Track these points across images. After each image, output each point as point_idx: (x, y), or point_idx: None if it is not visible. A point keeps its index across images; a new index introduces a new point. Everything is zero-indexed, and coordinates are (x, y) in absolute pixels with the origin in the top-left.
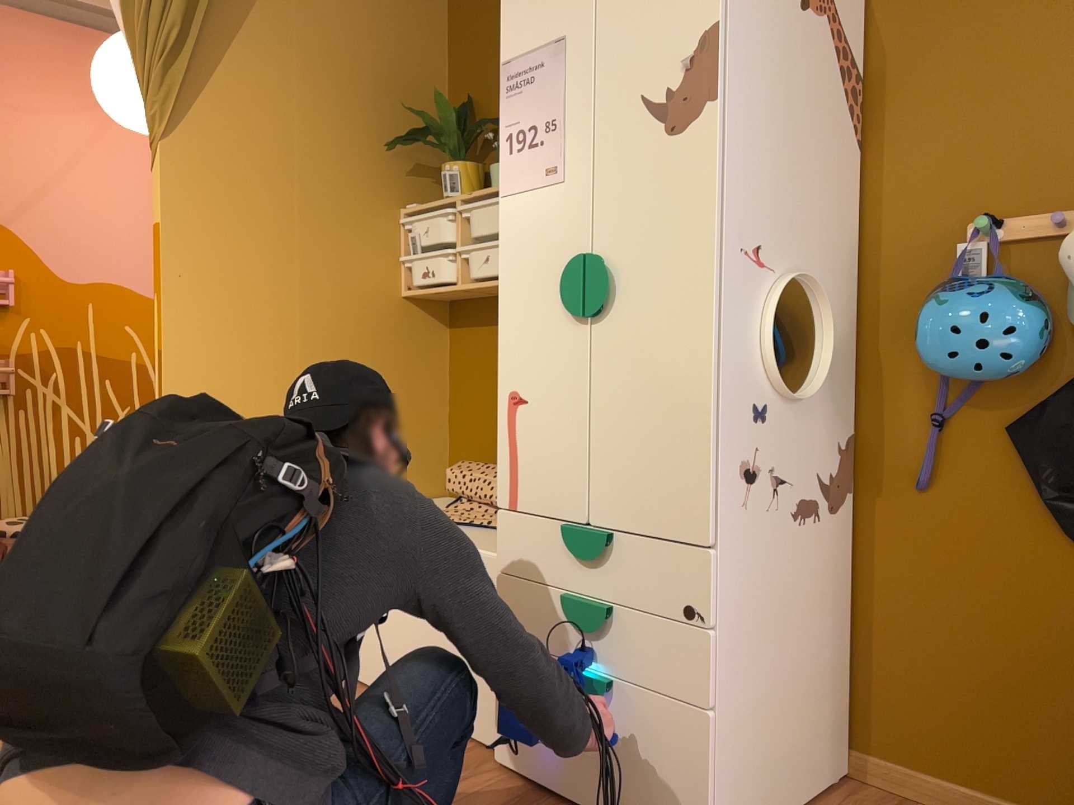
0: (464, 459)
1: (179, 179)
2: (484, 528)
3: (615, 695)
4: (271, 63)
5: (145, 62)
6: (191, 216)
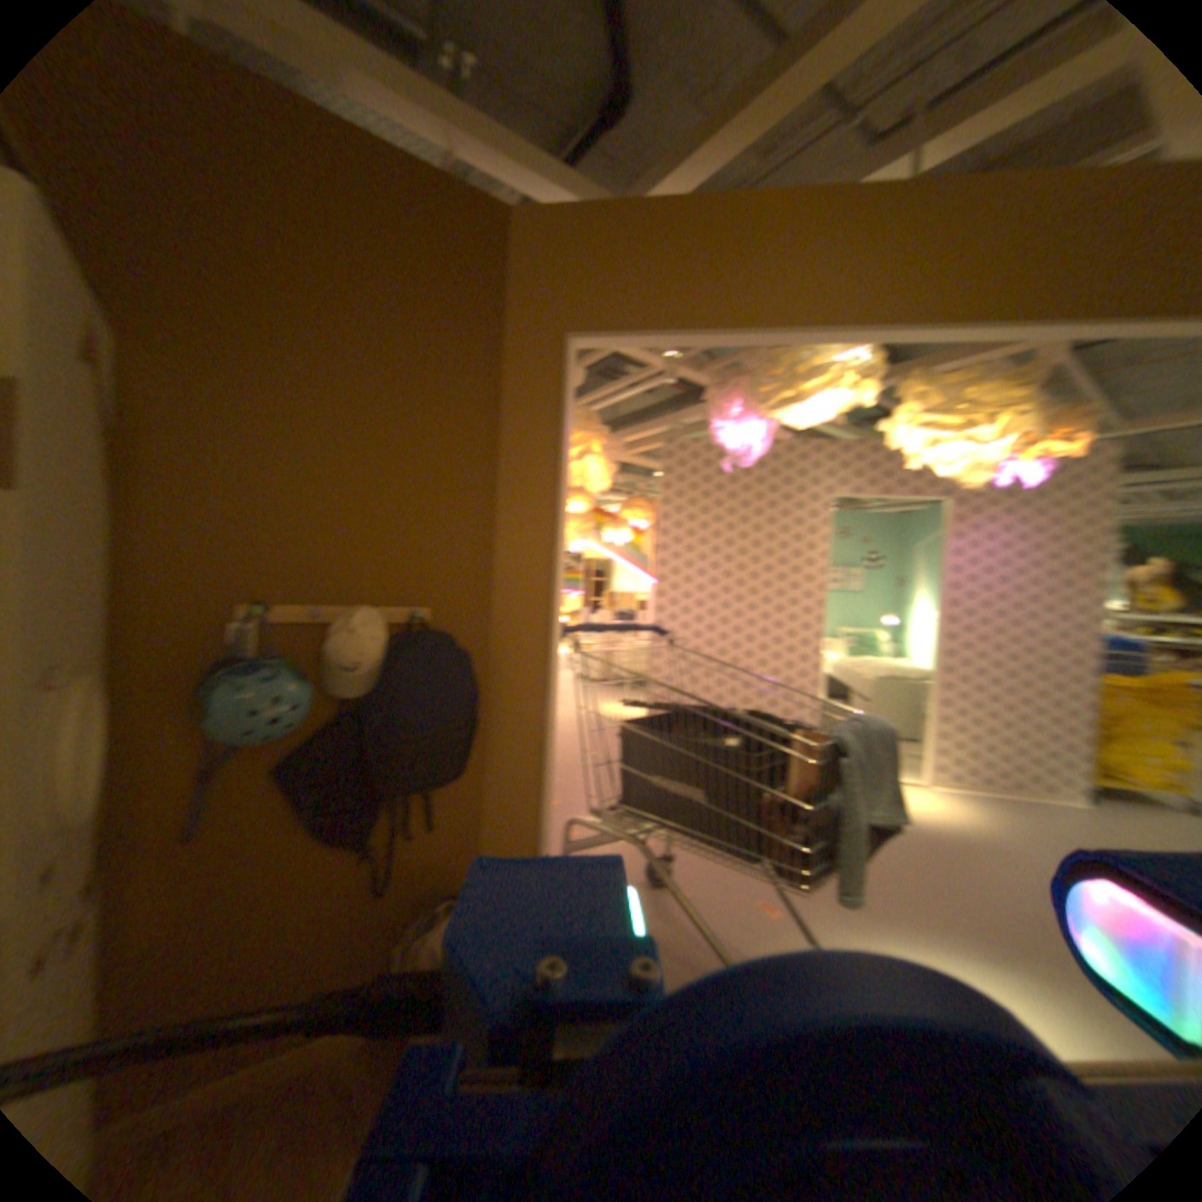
0: None
1: None
2: None
3: None
4: None
5: None
6: None
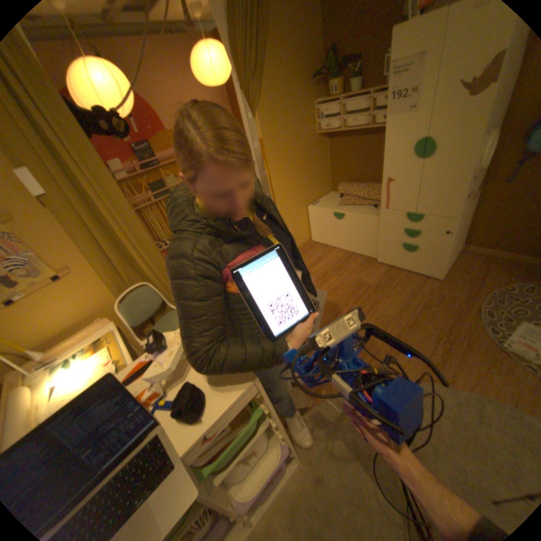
0: (338, 180)
1: (262, 121)
2: (360, 205)
3: (419, 248)
4: (275, 60)
5: (245, 80)
6: (267, 133)
